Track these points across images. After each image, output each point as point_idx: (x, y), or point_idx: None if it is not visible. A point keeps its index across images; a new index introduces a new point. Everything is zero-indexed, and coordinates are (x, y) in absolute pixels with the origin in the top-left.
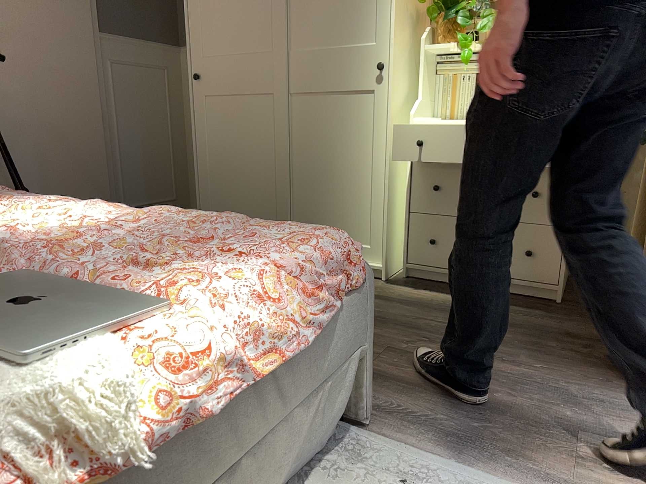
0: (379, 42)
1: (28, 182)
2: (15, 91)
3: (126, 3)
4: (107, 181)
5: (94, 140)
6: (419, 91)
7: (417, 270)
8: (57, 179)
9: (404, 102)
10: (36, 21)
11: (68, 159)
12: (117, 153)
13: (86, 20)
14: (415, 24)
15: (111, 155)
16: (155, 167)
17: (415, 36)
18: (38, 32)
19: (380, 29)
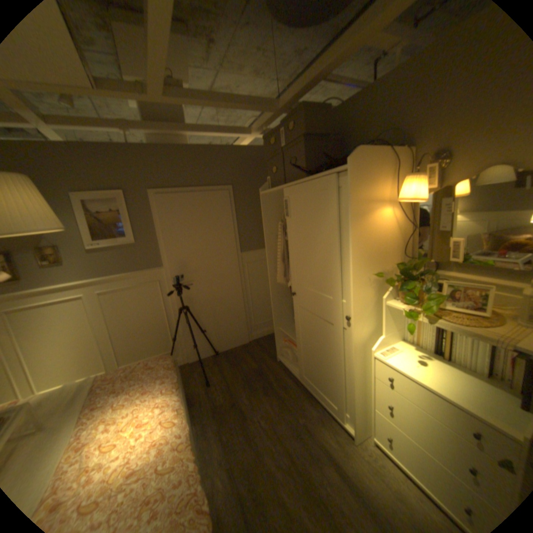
0: (348, 303)
1: (208, 324)
2: (202, 290)
3: (254, 235)
4: (244, 318)
5: (237, 301)
6: (383, 331)
7: (381, 448)
8: (221, 321)
9: (372, 336)
10: (211, 259)
11: (225, 312)
12: (250, 303)
13: (233, 251)
14: (383, 283)
15: (246, 305)
16: (269, 305)
17: (383, 290)
18: (211, 263)
19: (347, 295)
